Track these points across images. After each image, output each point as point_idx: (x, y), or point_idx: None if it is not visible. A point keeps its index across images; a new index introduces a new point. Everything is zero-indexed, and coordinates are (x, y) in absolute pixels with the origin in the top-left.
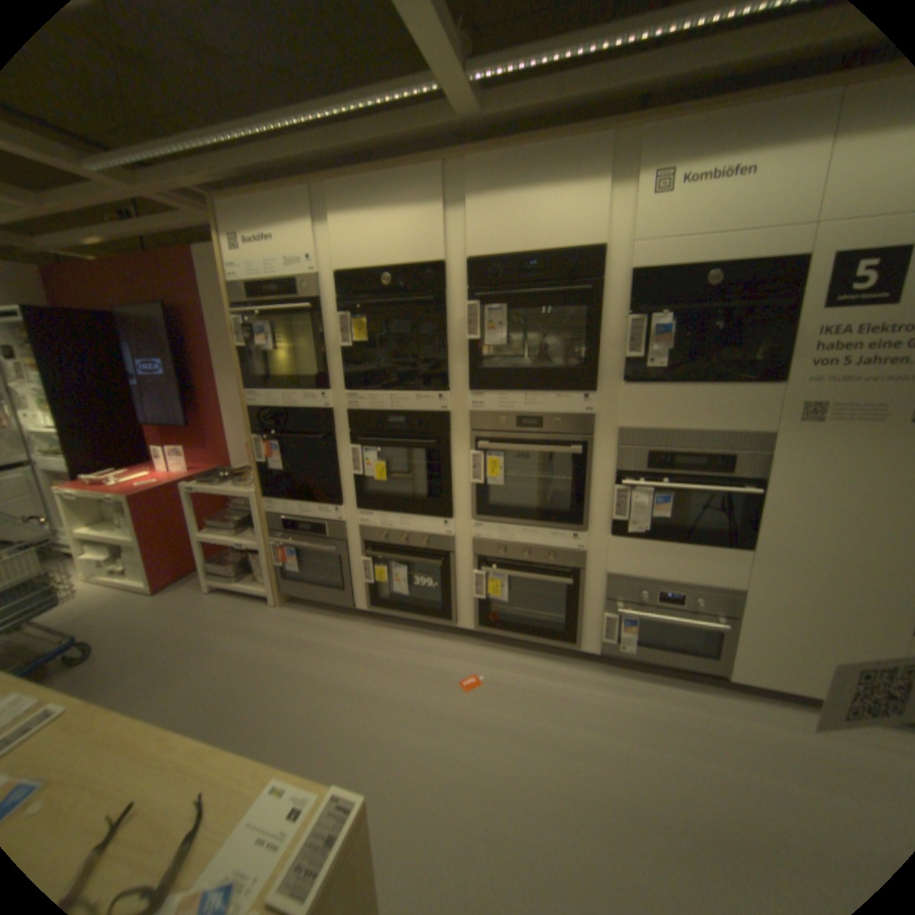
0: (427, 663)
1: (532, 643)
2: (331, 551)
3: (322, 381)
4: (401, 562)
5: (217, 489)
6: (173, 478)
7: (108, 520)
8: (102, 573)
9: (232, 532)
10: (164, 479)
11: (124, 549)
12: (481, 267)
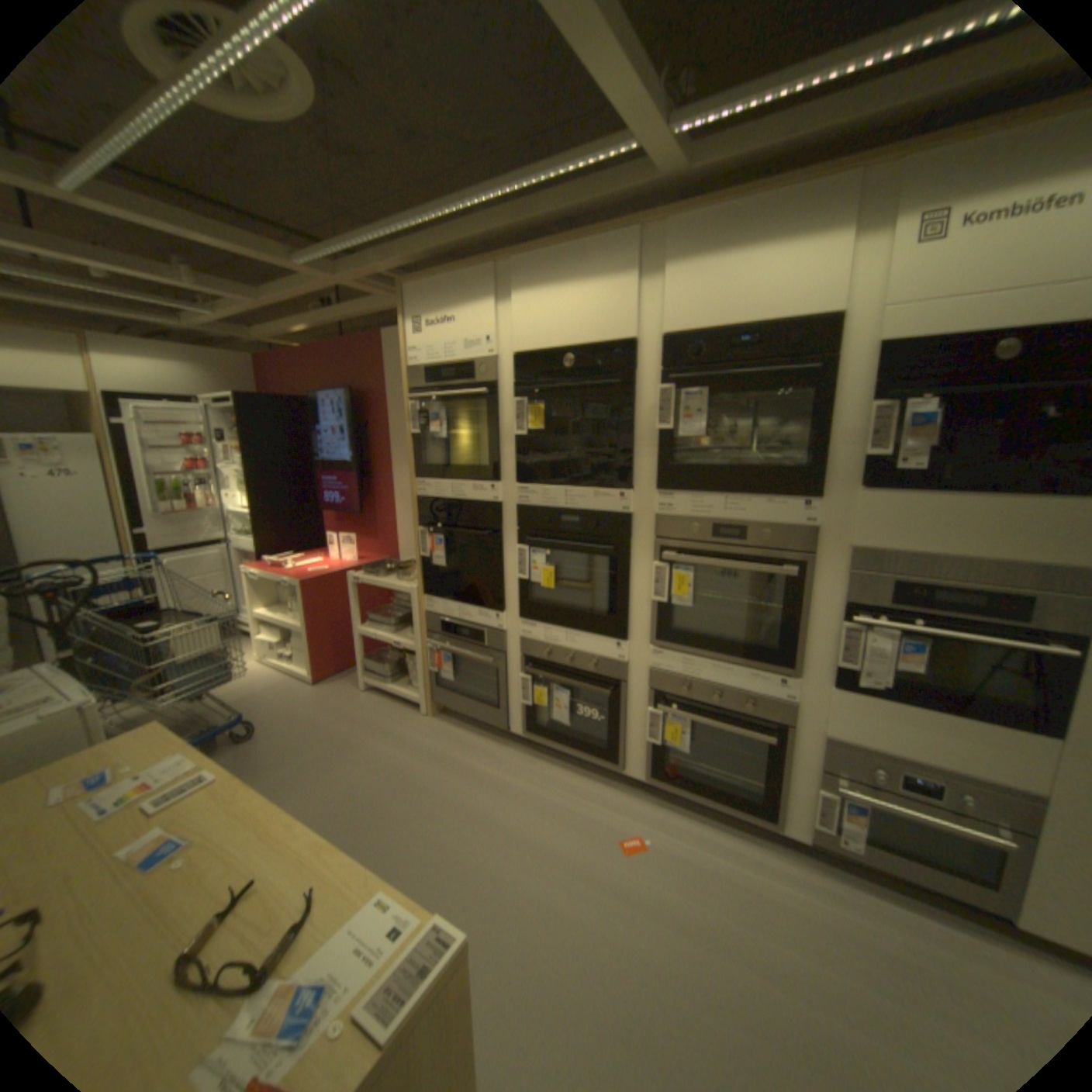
0: (585, 812)
1: (720, 812)
2: (489, 662)
3: (494, 473)
4: (564, 685)
5: (383, 581)
6: (345, 566)
7: (284, 603)
8: (274, 656)
9: (392, 629)
10: (336, 566)
11: (294, 634)
12: (680, 343)
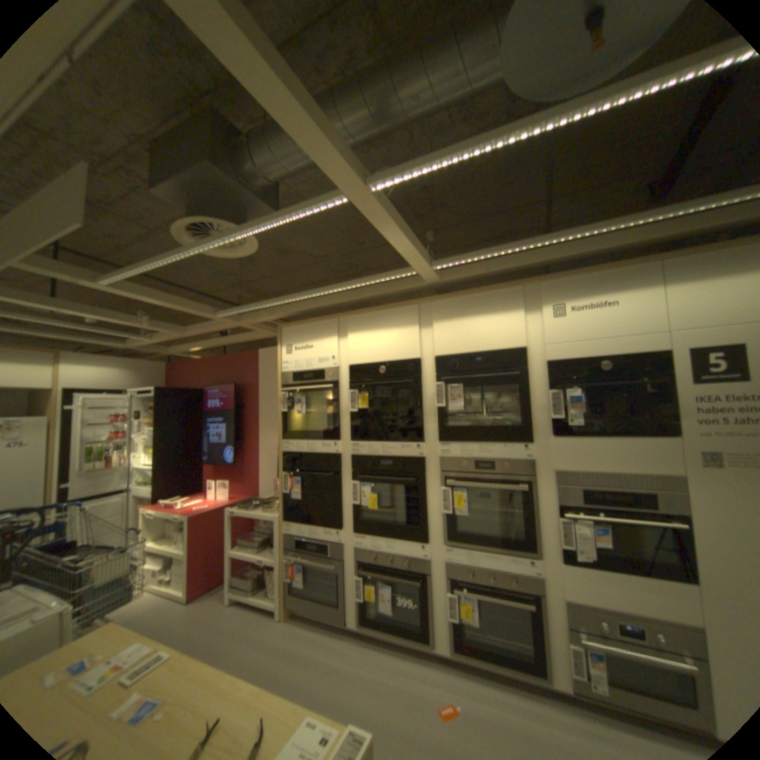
0: (409, 689)
1: (506, 677)
2: (331, 570)
3: (336, 435)
4: (387, 583)
5: (252, 514)
6: (219, 505)
7: (169, 537)
8: (155, 582)
9: (256, 551)
10: (212, 506)
11: (176, 562)
12: (444, 361)
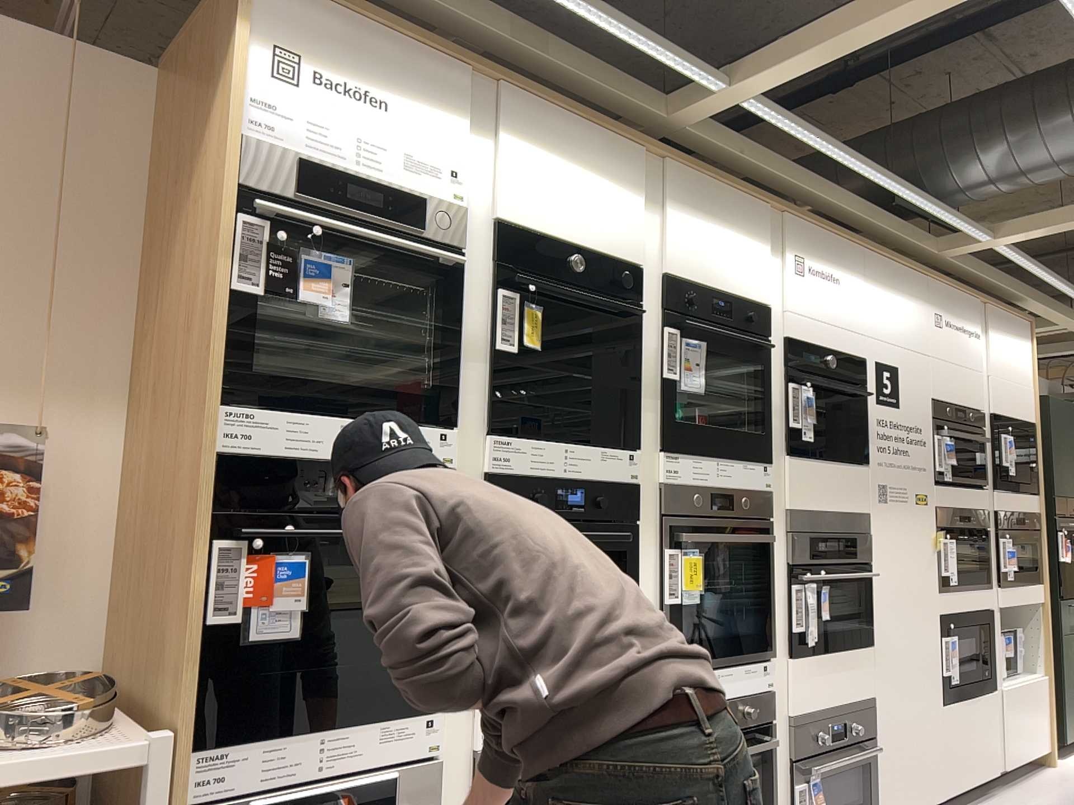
0: None
1: None
2: None
3: (451, 406)
4: None
5: None
6: None
7: None
8: None
9: None
10: None
11: None
12: (670, 291)
